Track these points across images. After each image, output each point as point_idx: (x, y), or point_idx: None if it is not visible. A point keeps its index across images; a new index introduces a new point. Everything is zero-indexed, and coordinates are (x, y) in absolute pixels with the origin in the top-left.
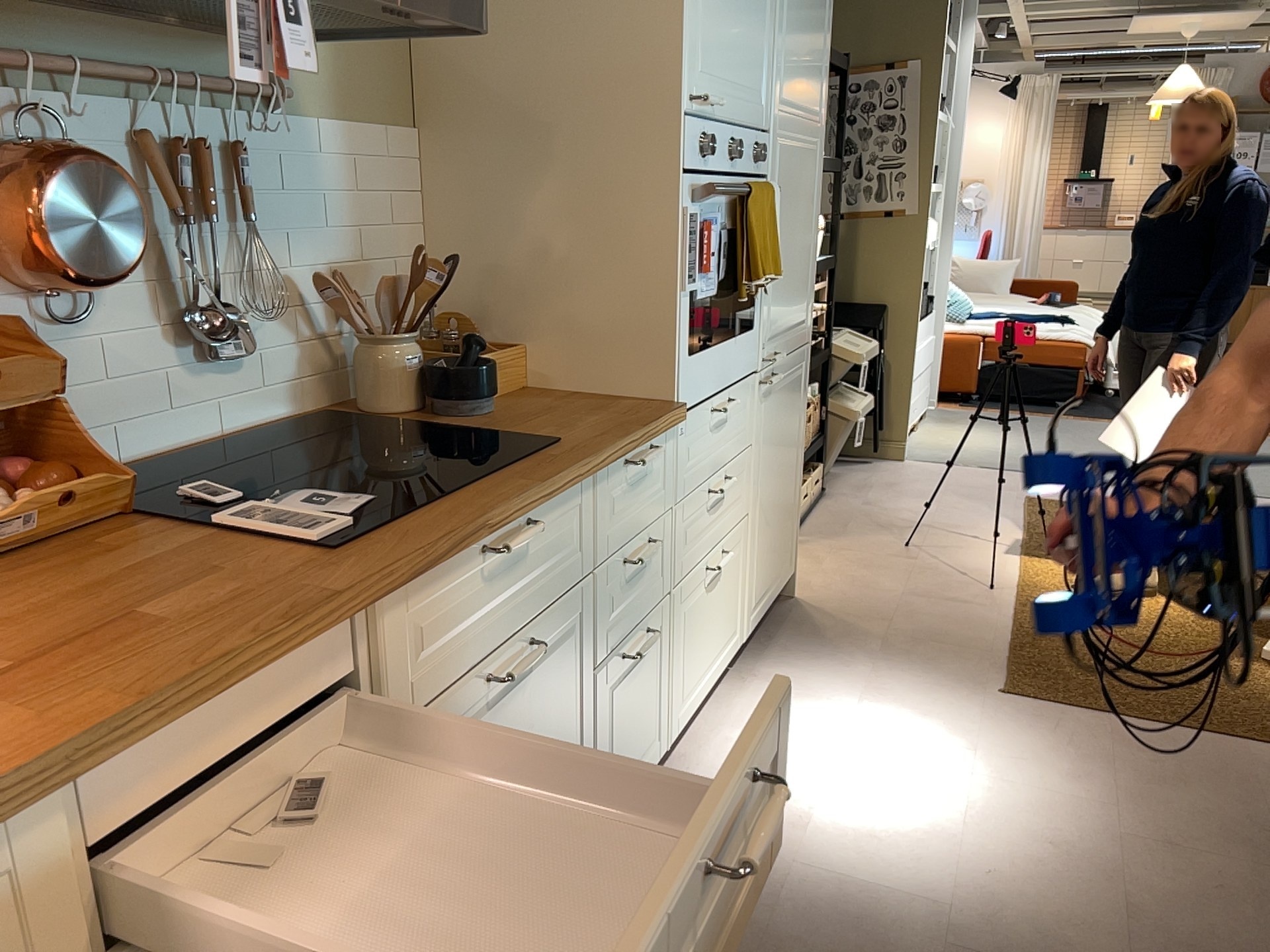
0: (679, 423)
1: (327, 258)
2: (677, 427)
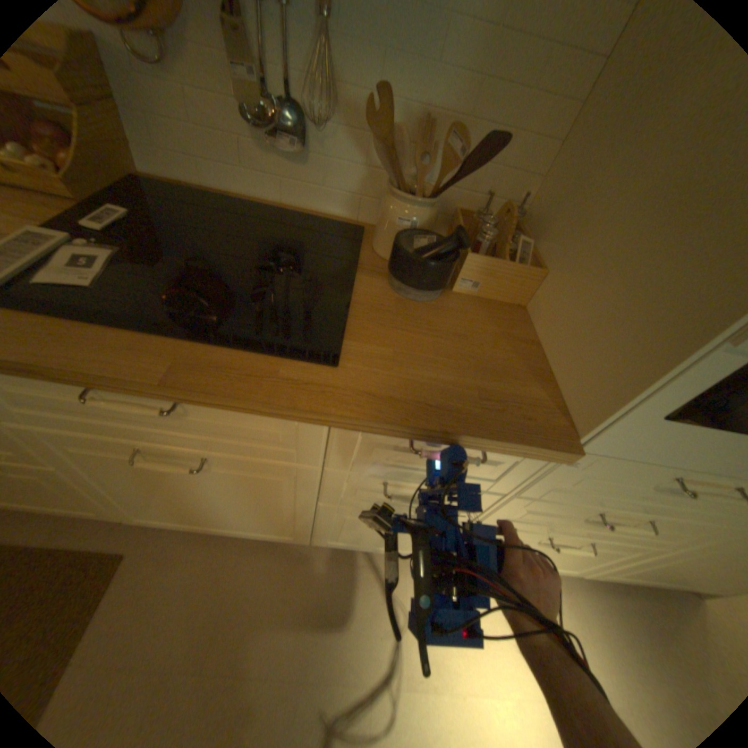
0: (553, 459)
1: (419, 91)
2: (569, 458)
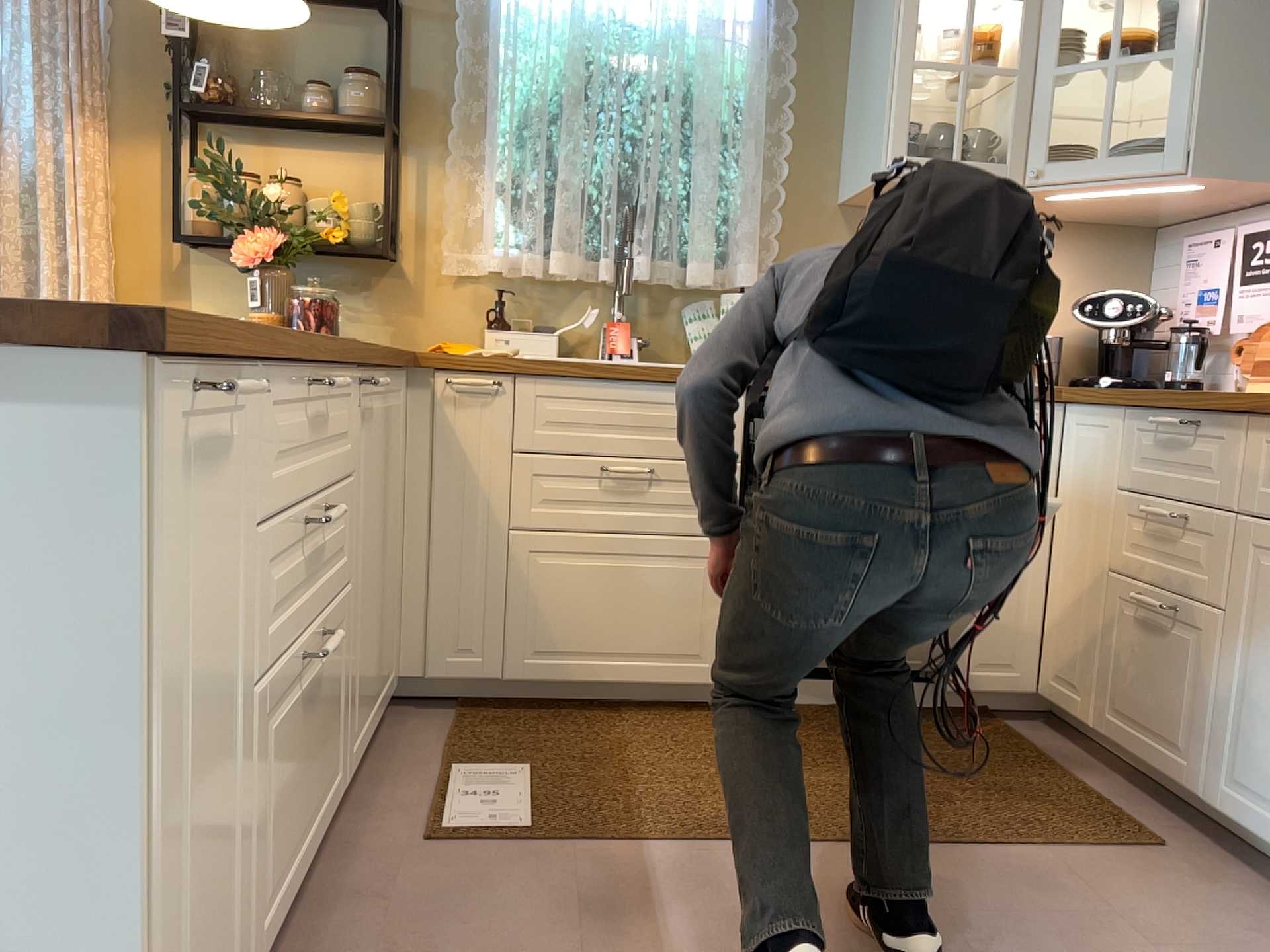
0: None
1: None
2: None
